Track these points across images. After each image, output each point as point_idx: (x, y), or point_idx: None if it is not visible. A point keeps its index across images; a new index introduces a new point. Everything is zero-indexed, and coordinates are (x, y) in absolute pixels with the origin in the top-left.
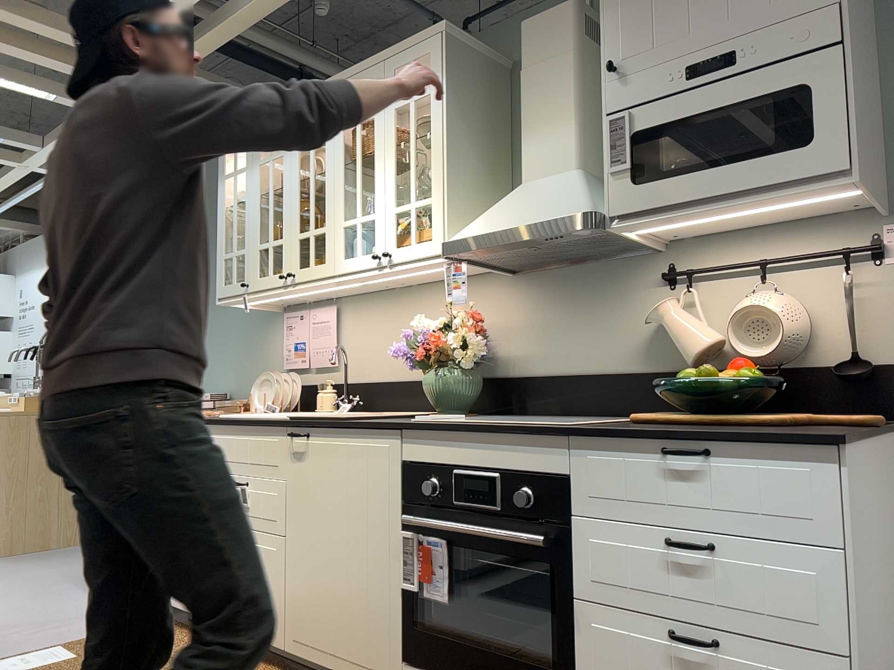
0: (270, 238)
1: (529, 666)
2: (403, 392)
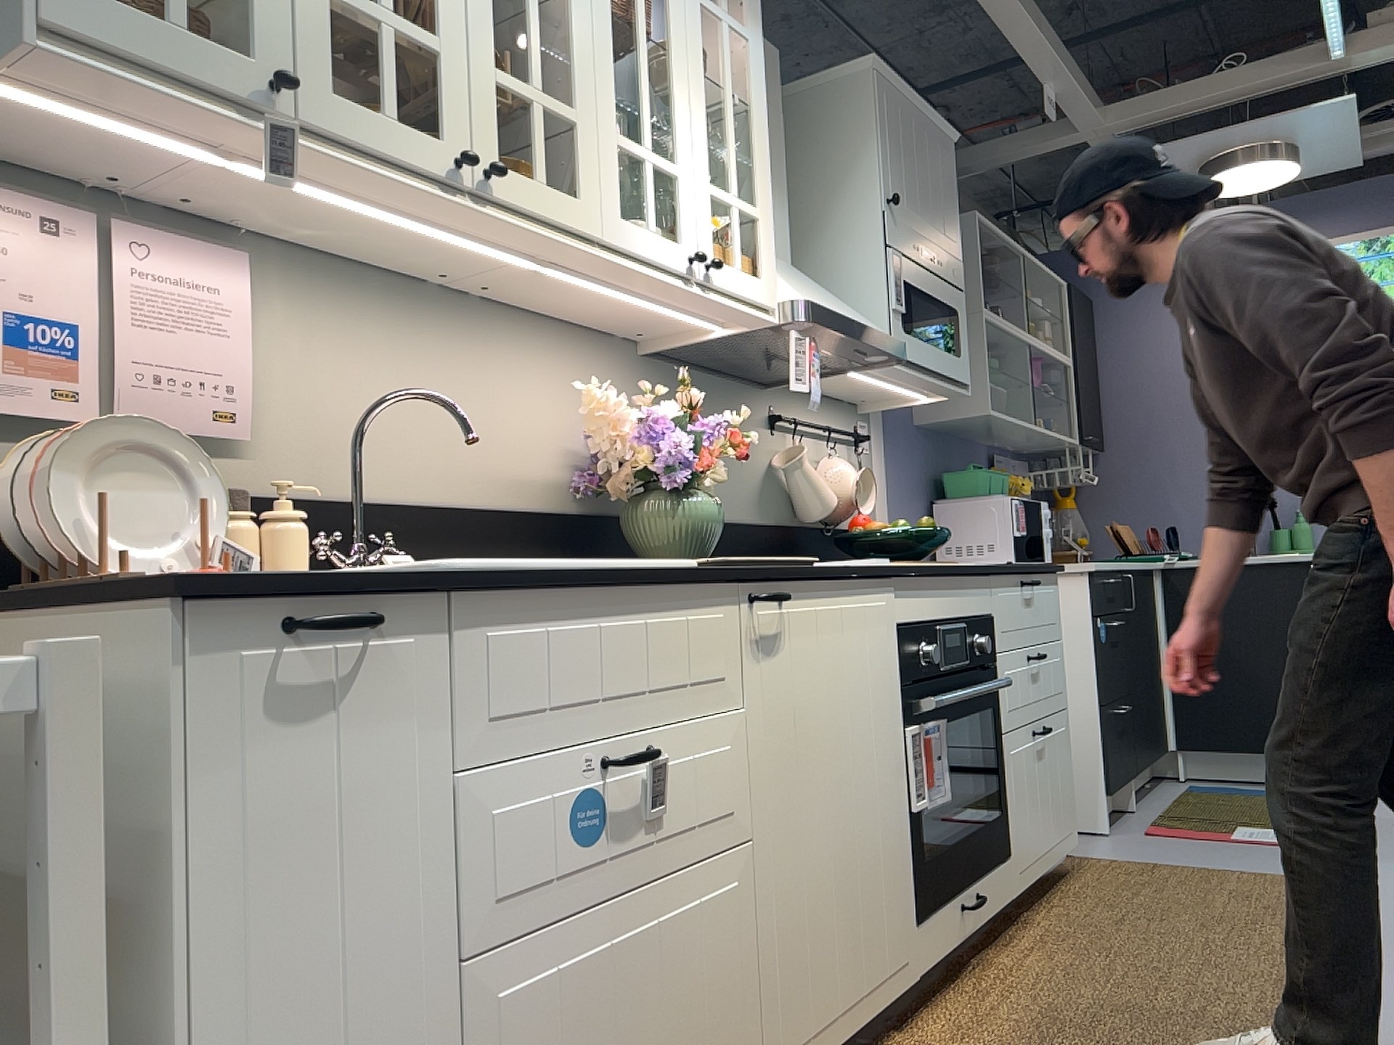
0: (387, 2)
1: (990, 823)
2: (466, 531)
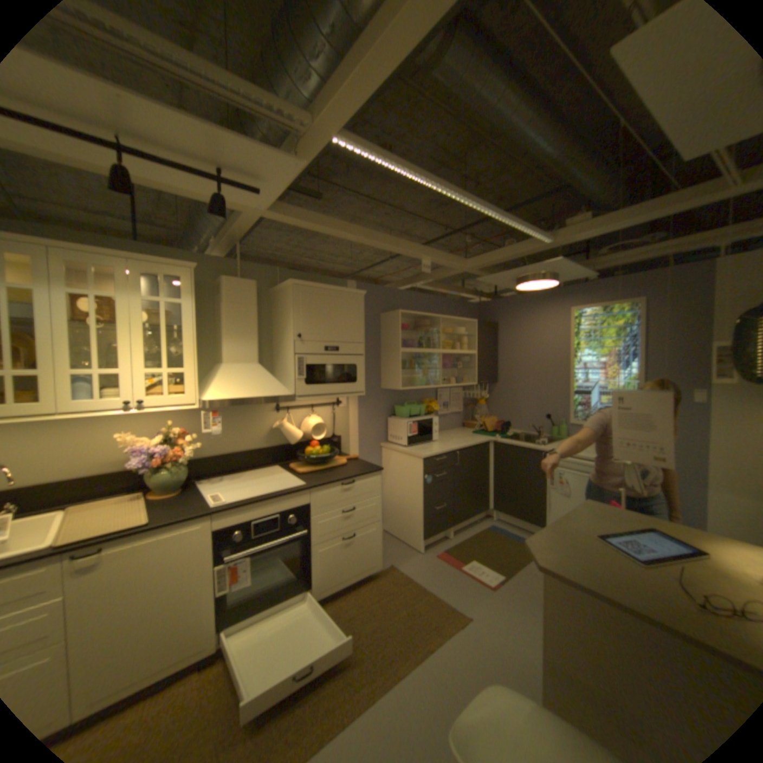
0: None
1: (293, 582)
2: (77, 486)
